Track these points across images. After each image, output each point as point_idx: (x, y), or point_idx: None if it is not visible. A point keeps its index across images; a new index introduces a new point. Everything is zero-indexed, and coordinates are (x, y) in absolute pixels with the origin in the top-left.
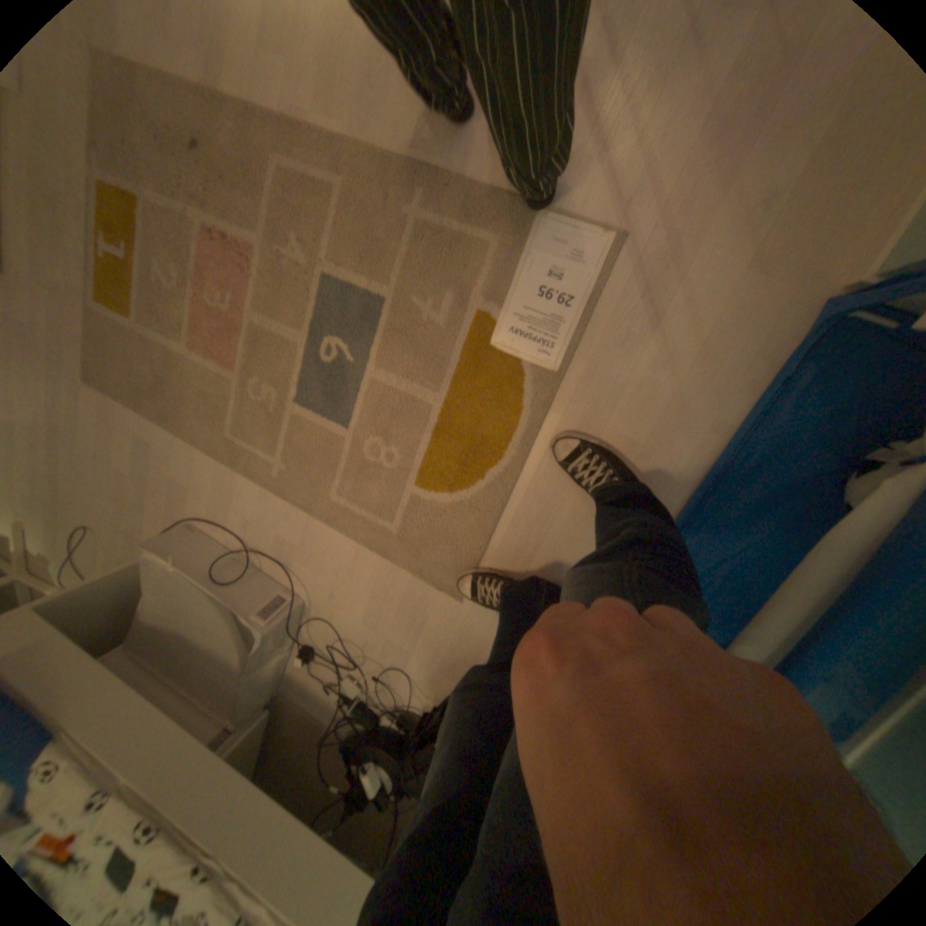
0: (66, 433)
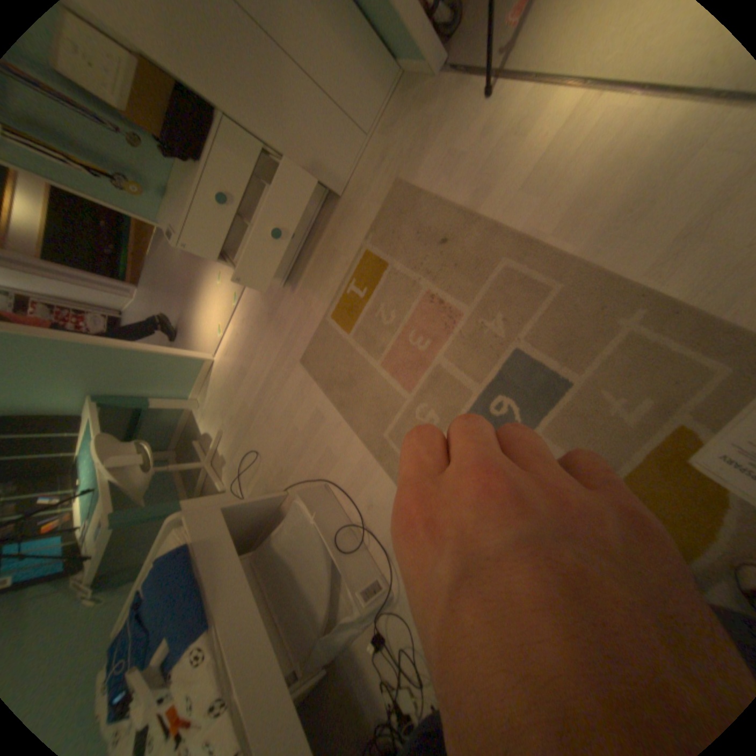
0: (275, 390)
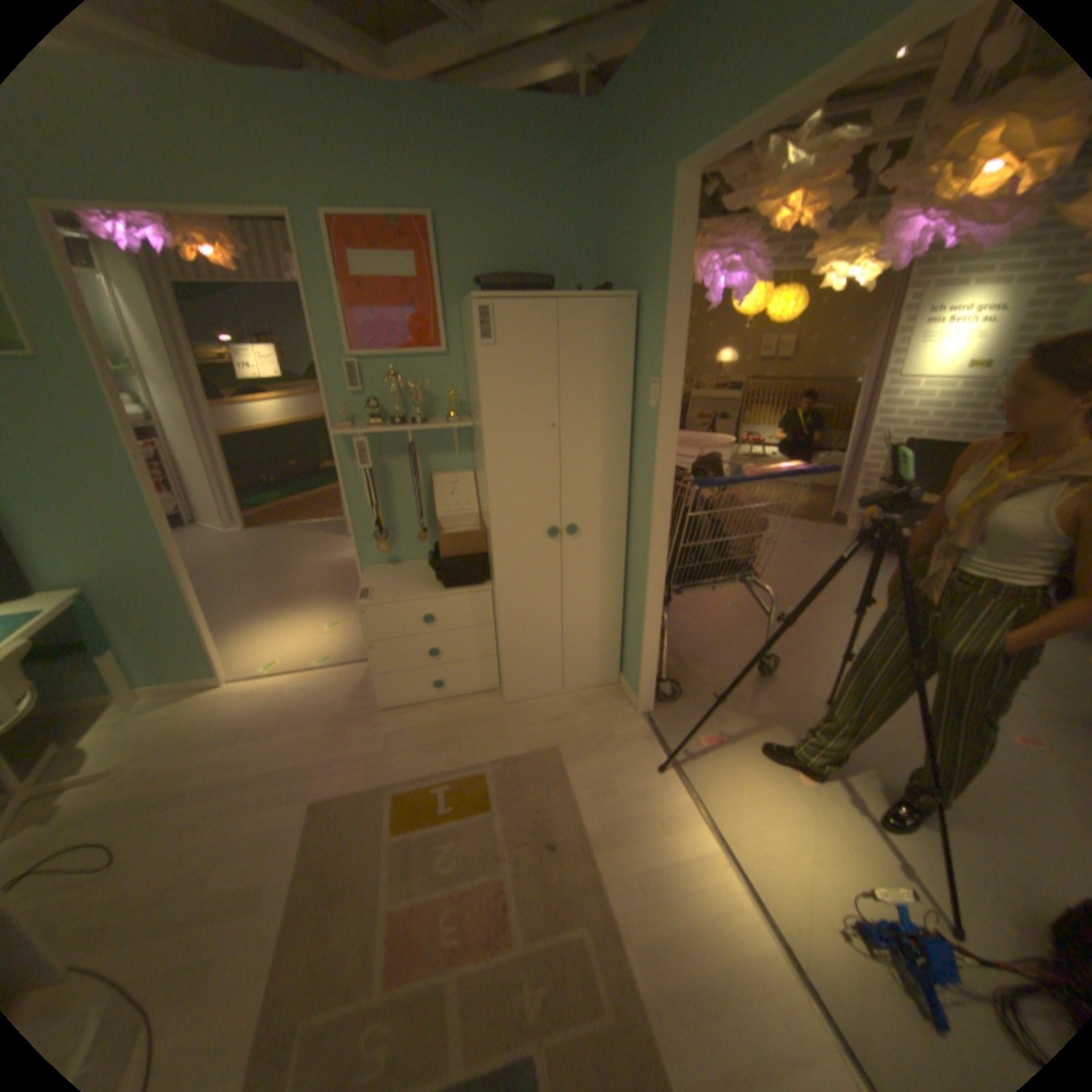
0: (243, 807)
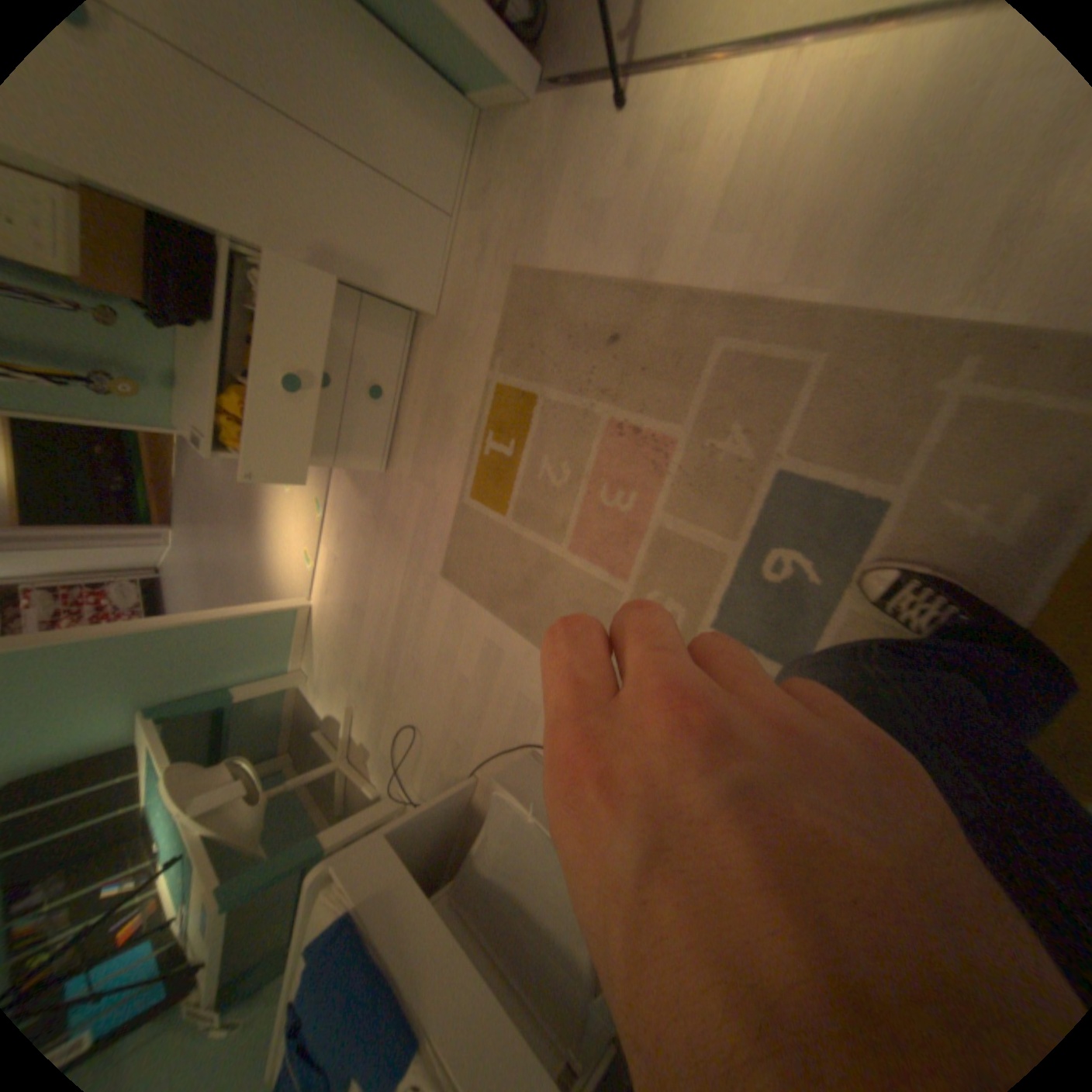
0: (416, 625)
